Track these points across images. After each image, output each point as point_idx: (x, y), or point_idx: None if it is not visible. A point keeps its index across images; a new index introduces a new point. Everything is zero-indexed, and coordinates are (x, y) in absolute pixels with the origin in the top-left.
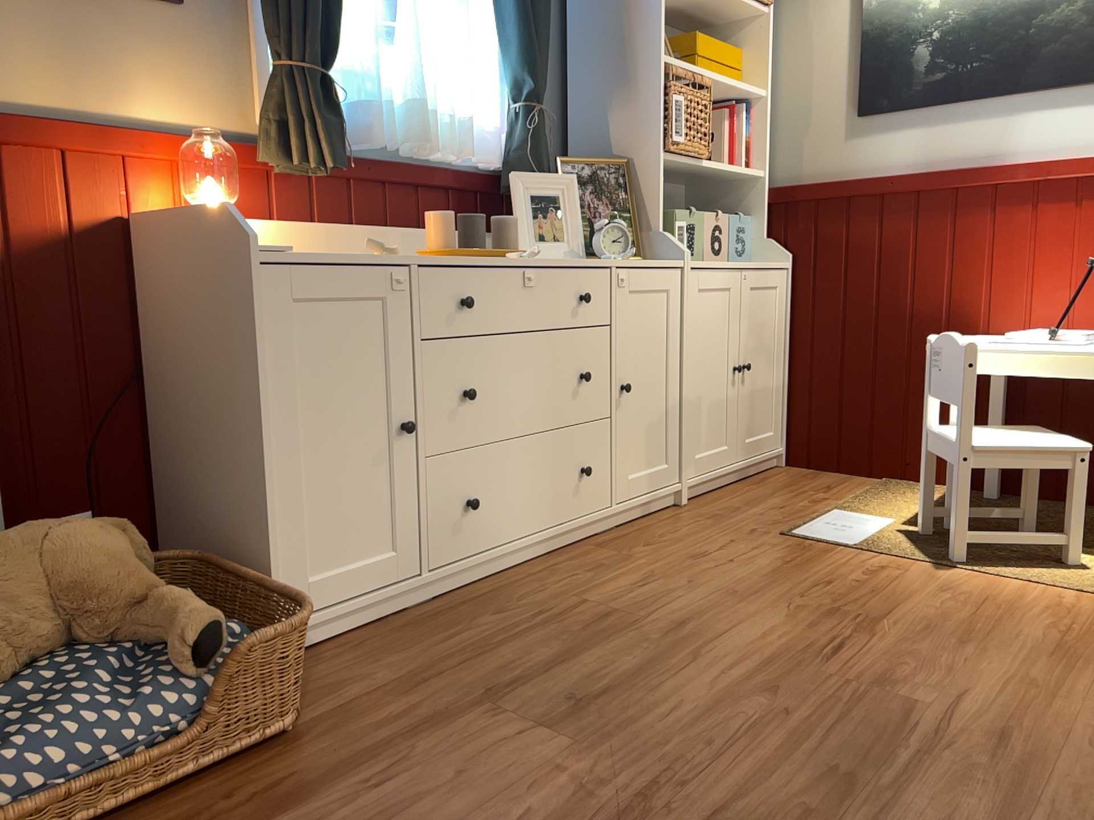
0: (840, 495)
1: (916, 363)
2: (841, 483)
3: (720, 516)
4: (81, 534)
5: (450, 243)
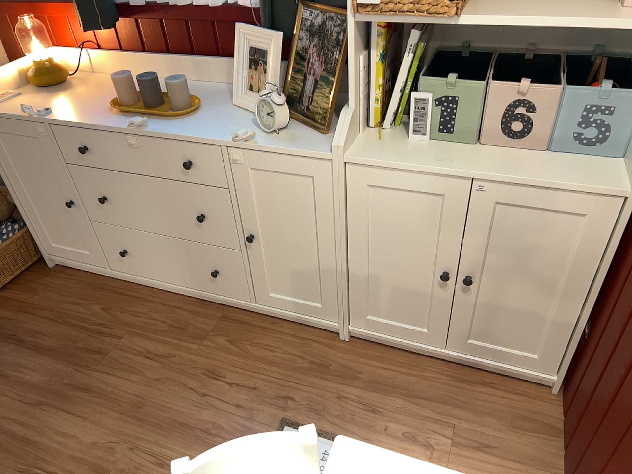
0: (454, 462)
1: (625, 463)
2: (511, 460)
3: (323, 370)
4: None
5: (124, 98)
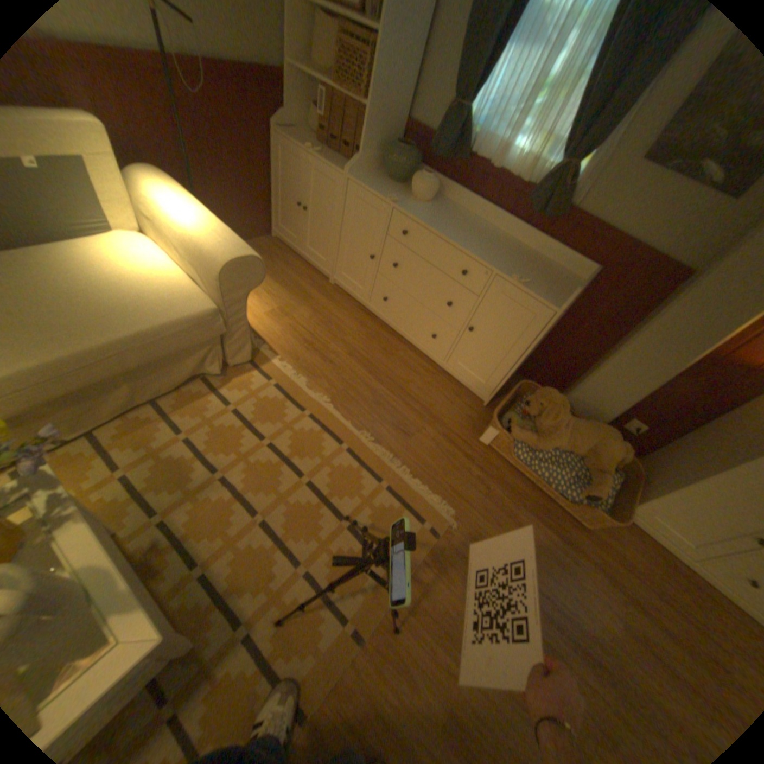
0: None
1: None
2: None
3: None
4: (613, 447)
5: None
